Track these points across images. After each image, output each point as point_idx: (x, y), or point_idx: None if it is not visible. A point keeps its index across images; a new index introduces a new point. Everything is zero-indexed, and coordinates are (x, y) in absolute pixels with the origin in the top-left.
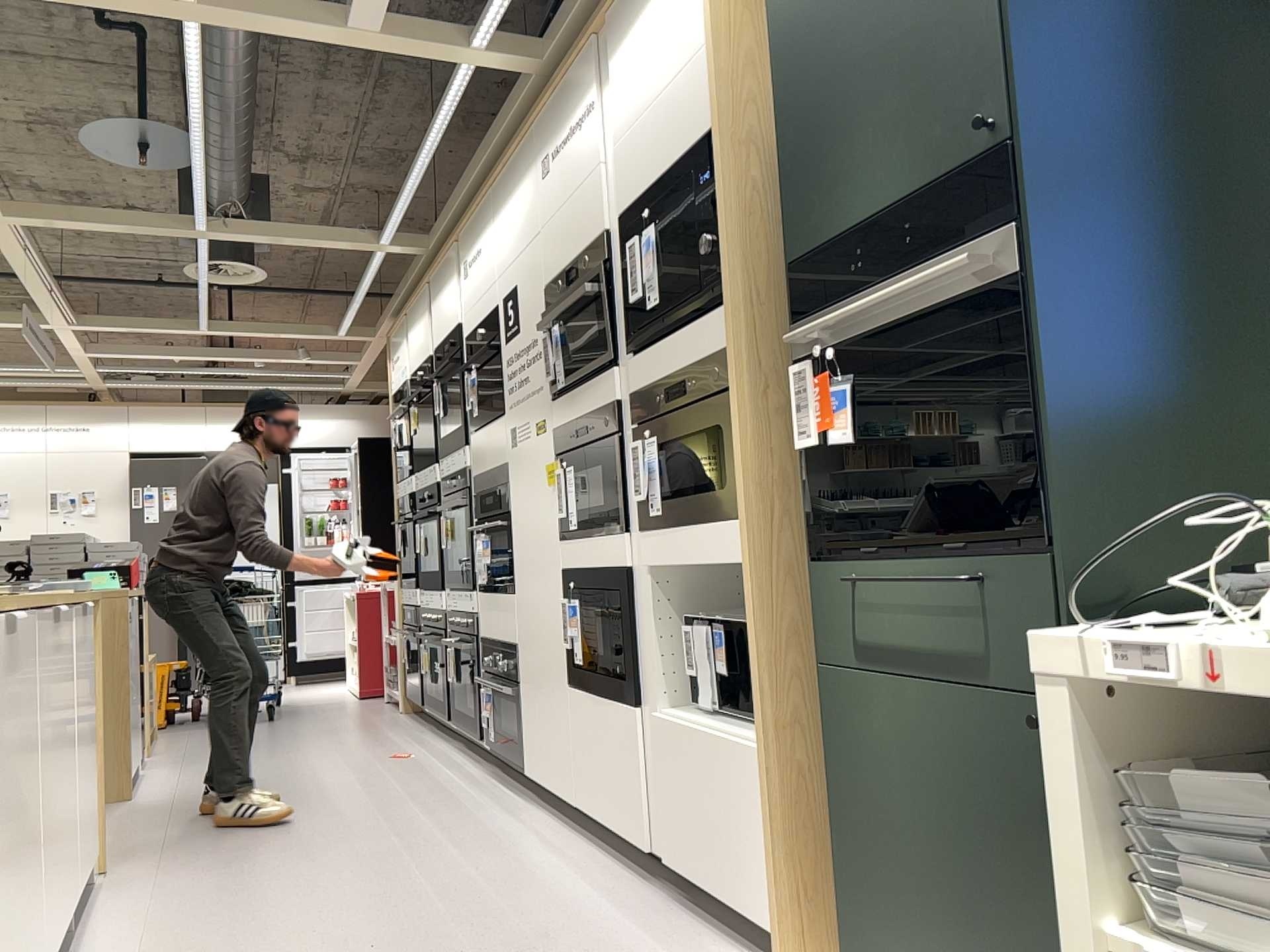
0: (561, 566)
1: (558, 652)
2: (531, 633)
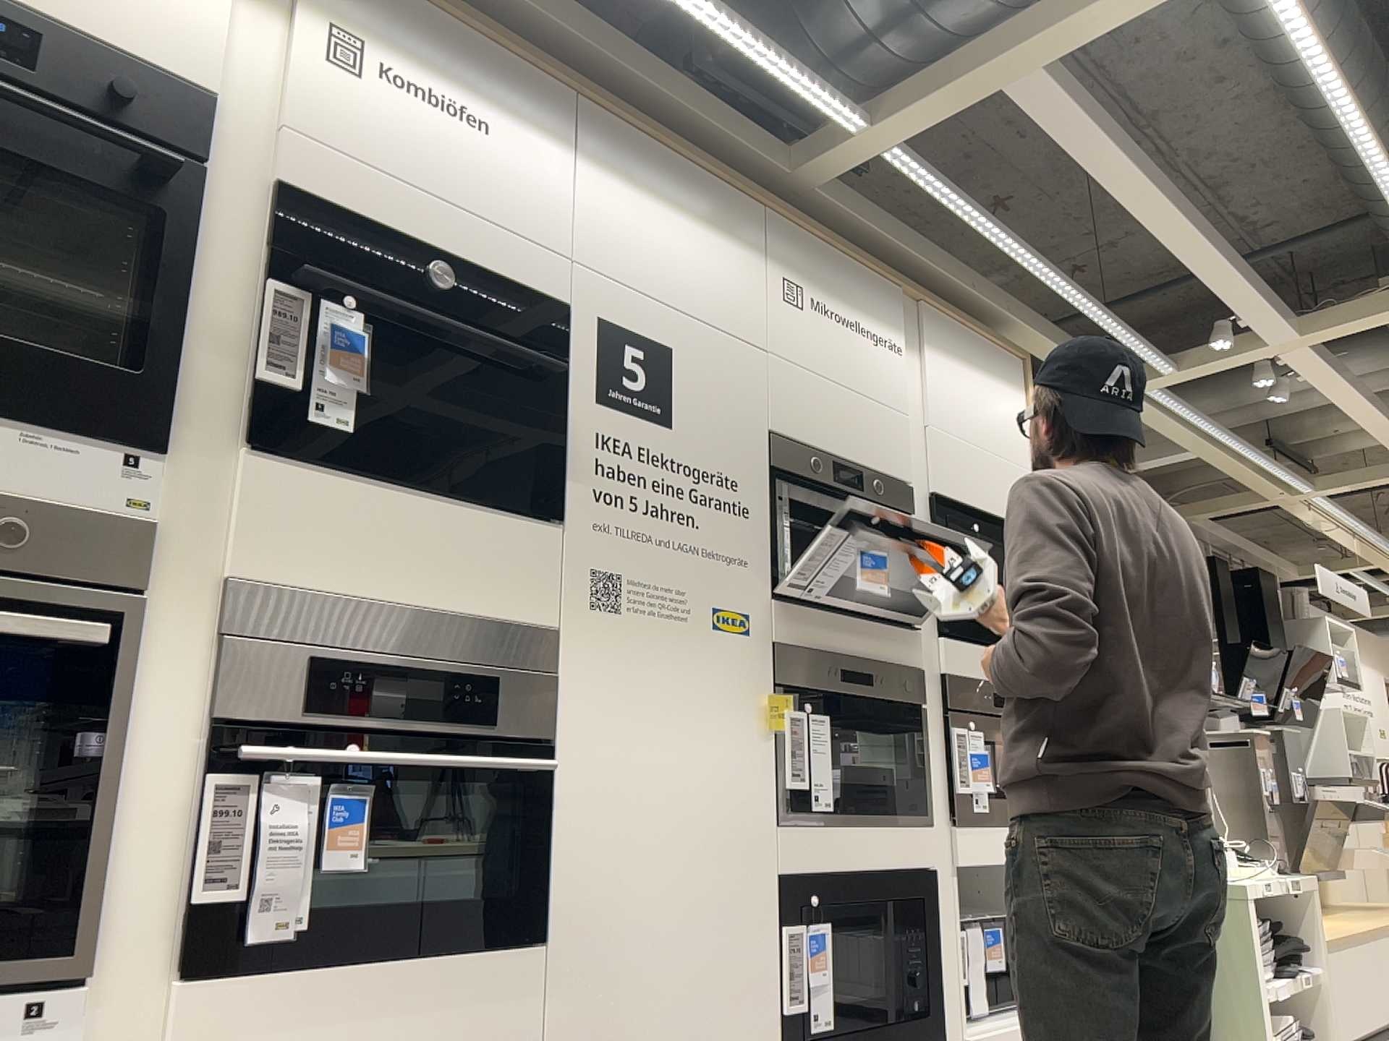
0: (779, 868)
1: (754, 1031)
2: (634, 1024)
